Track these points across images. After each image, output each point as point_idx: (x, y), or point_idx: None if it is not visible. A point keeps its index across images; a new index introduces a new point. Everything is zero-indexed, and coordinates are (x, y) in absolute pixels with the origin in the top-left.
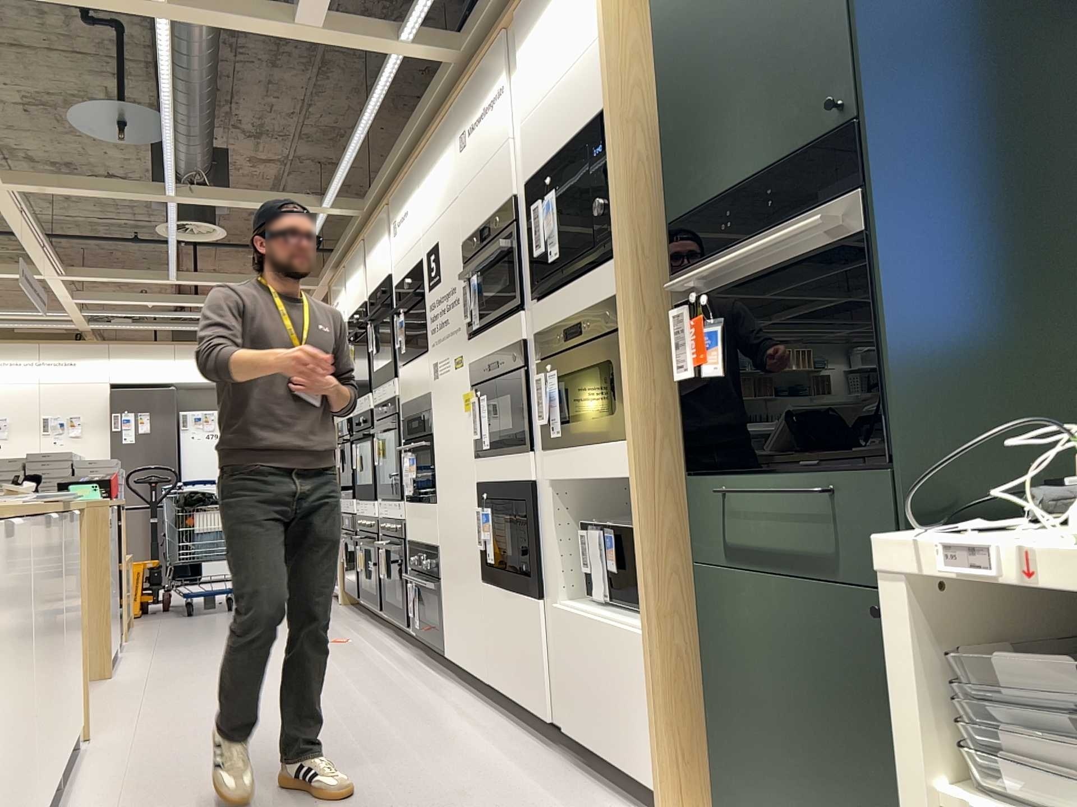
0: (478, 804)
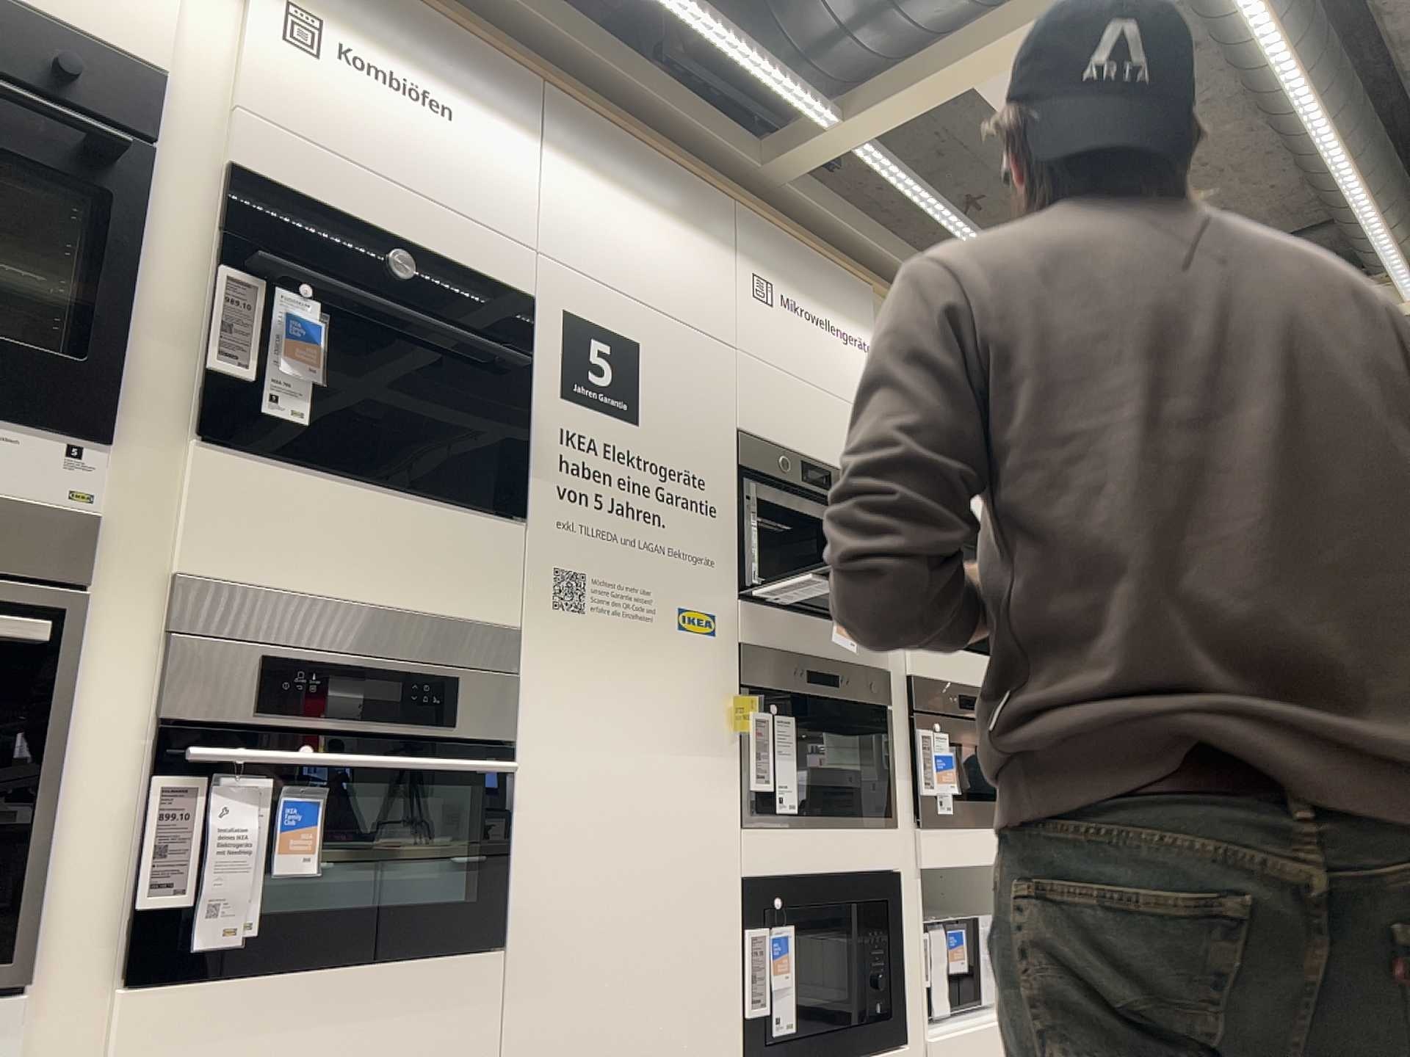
0: None
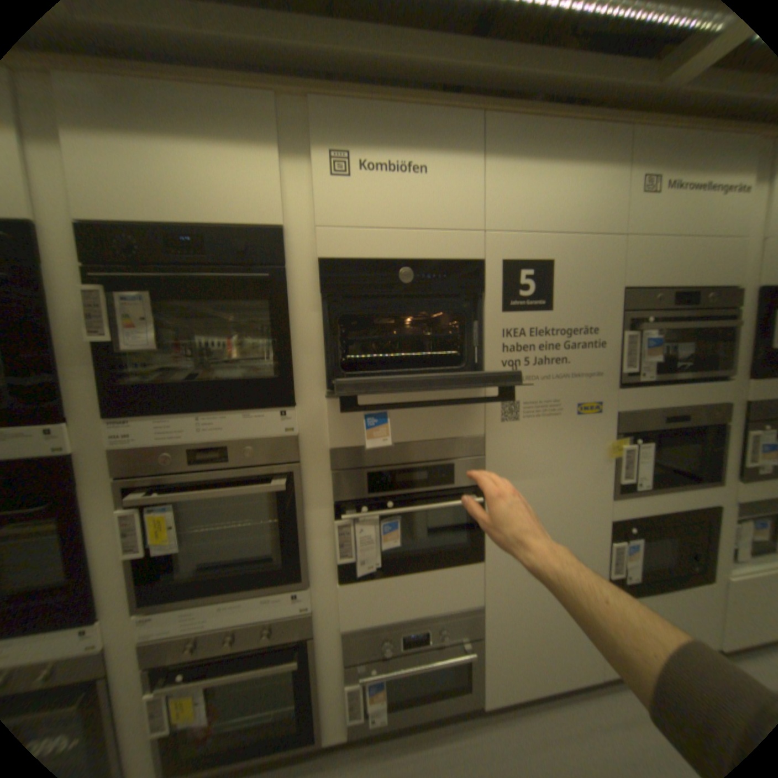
0: None
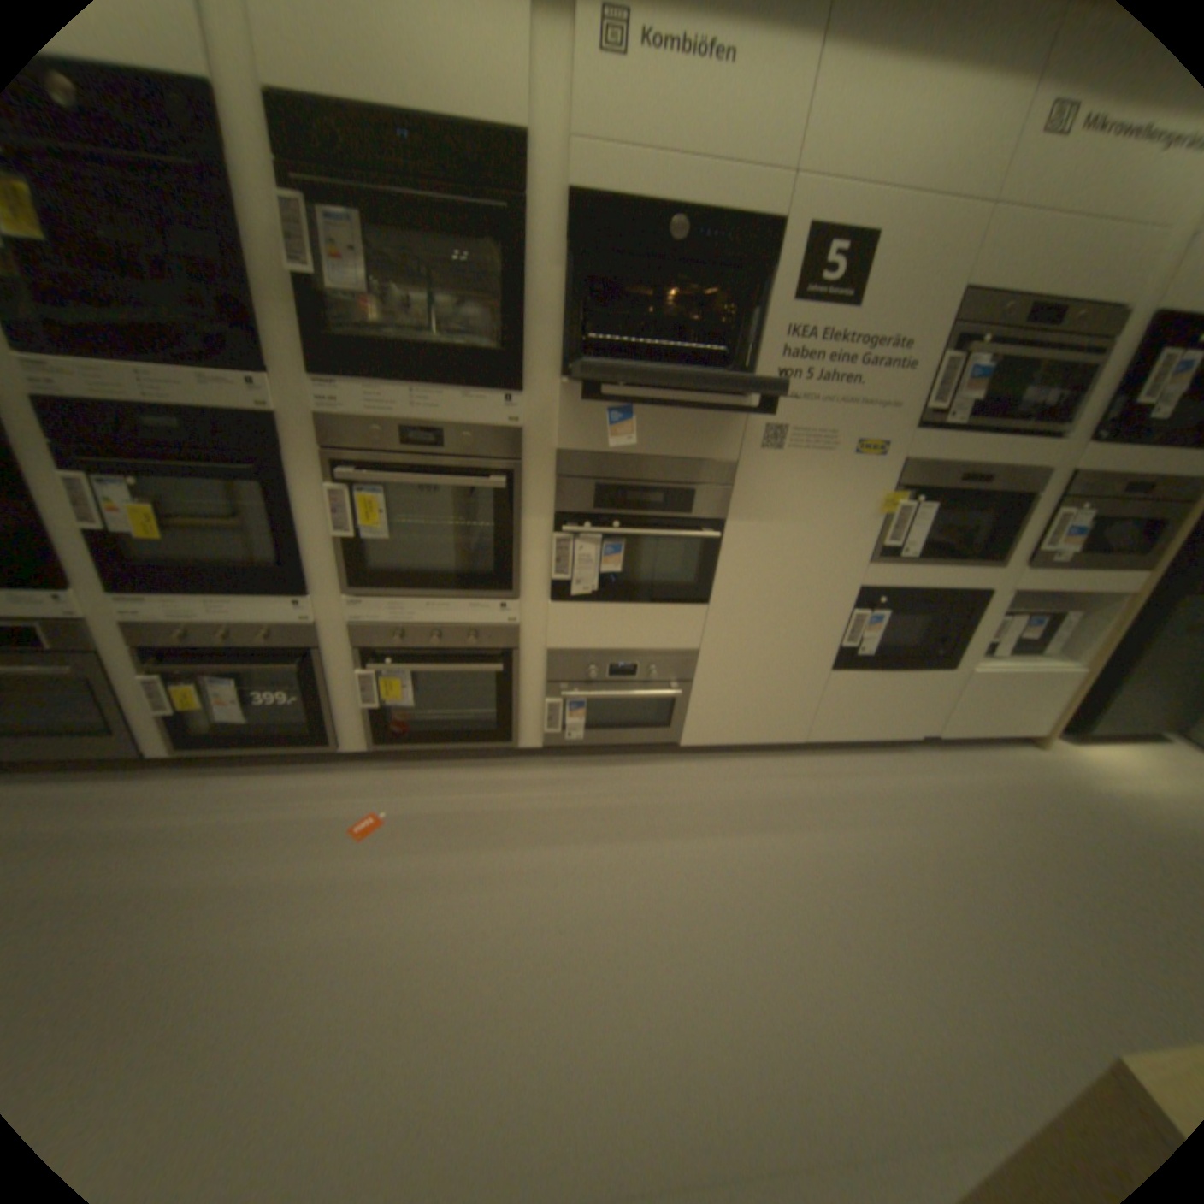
0: (1018, 811)
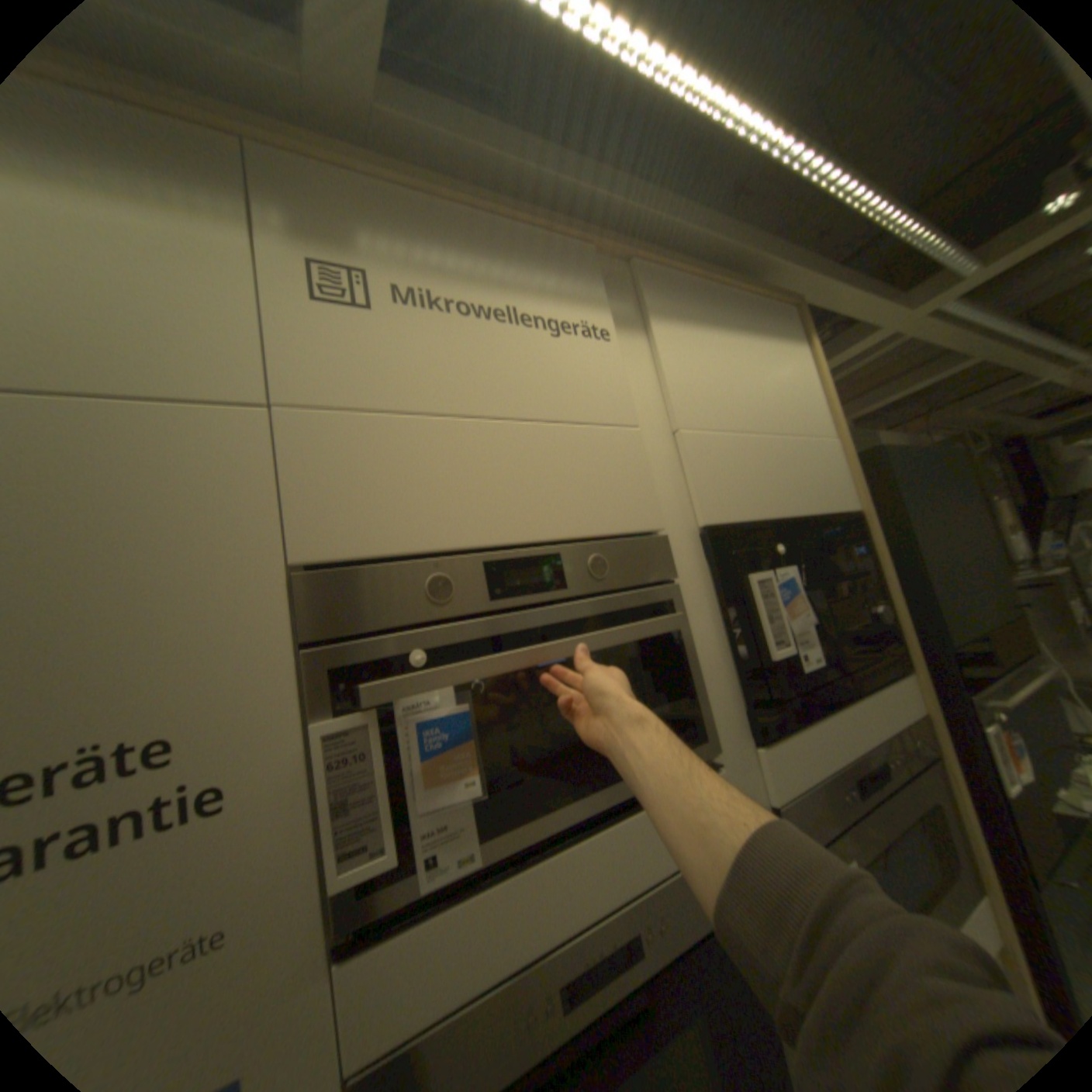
0: None
